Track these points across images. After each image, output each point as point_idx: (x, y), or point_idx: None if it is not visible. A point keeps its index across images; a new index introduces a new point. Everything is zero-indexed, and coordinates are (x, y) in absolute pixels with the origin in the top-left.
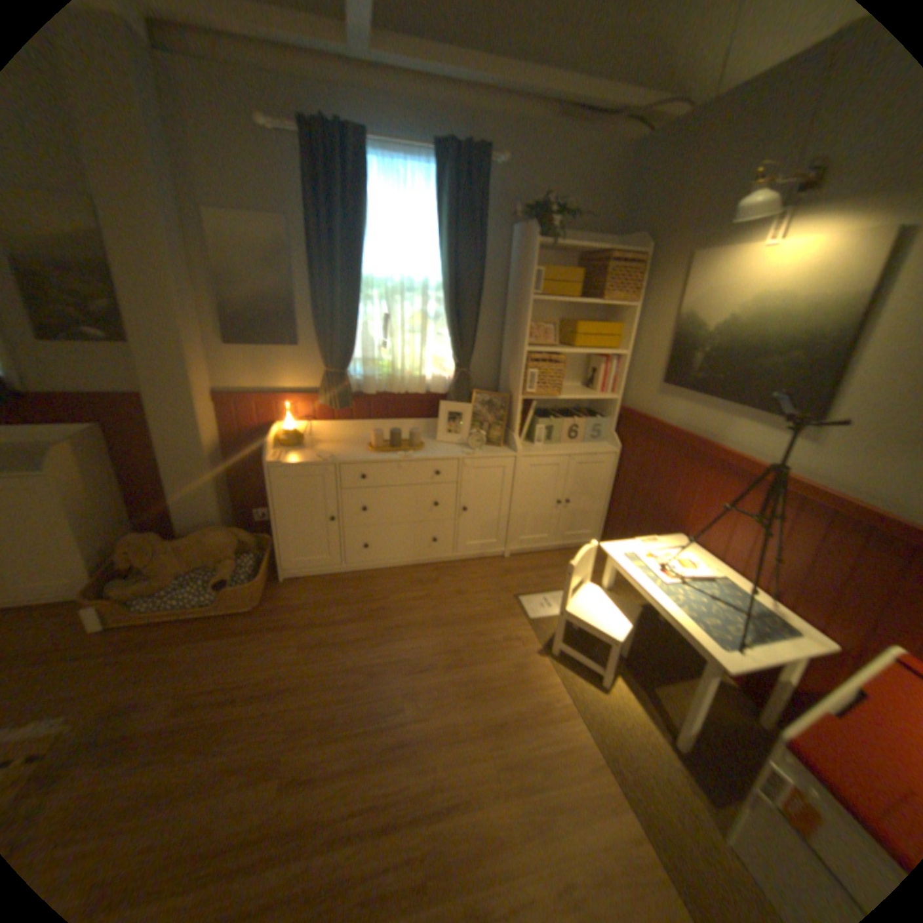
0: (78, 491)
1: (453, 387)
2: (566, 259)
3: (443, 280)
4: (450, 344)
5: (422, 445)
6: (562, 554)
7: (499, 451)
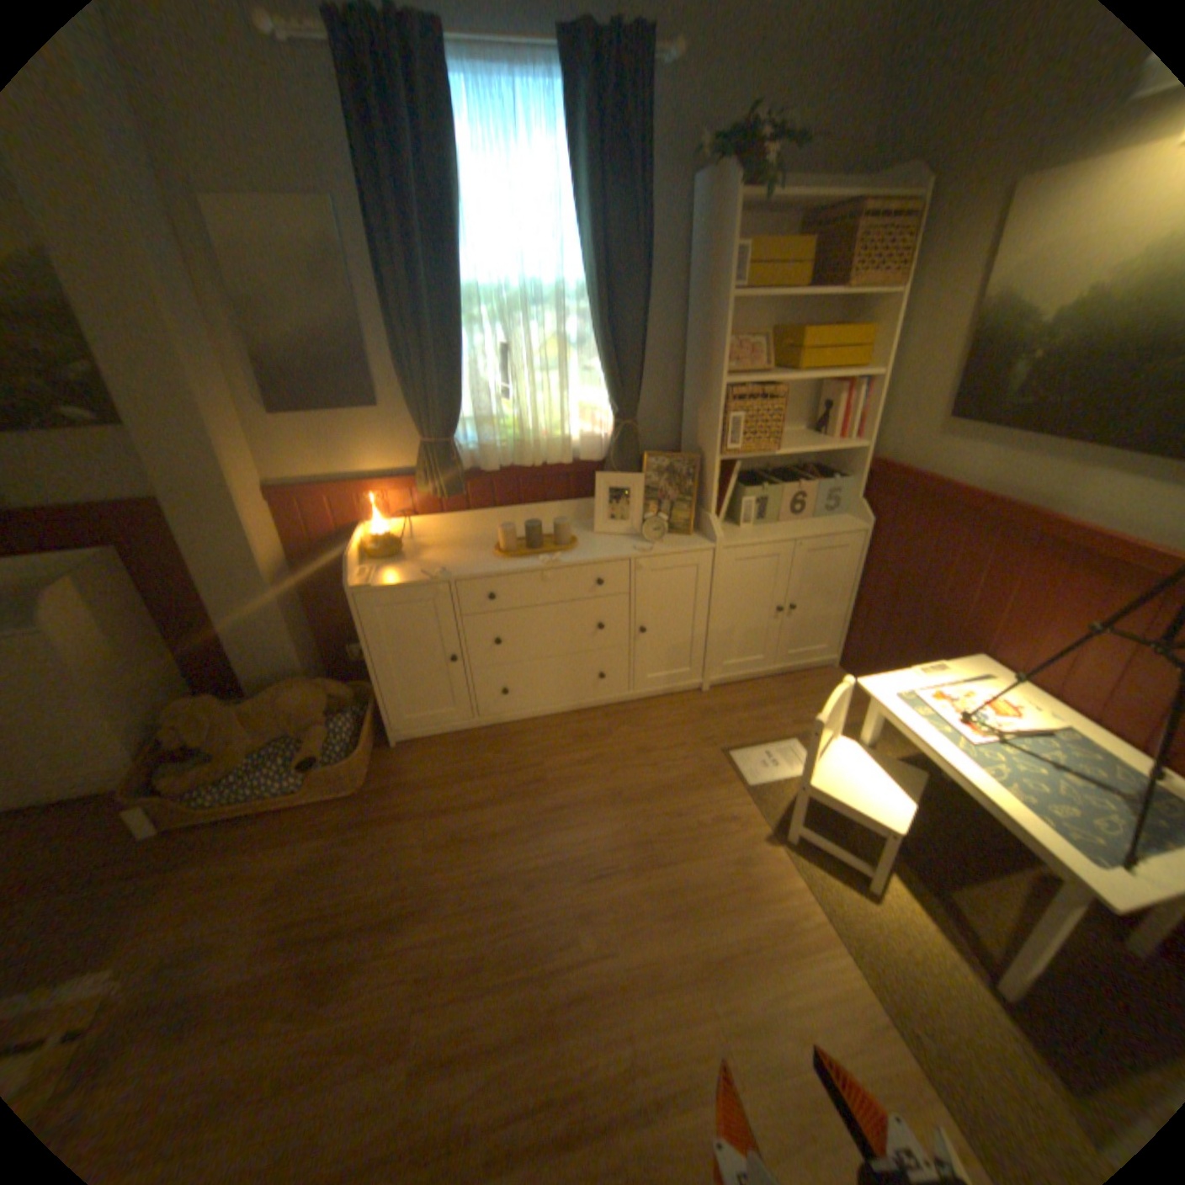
0: (99, 646)
1: (615, 450)
2: (782, 224)
3: (588, 279)
4: (606, 383)
5: (574, 541)
6: (786, 682)
7: (690, 543)
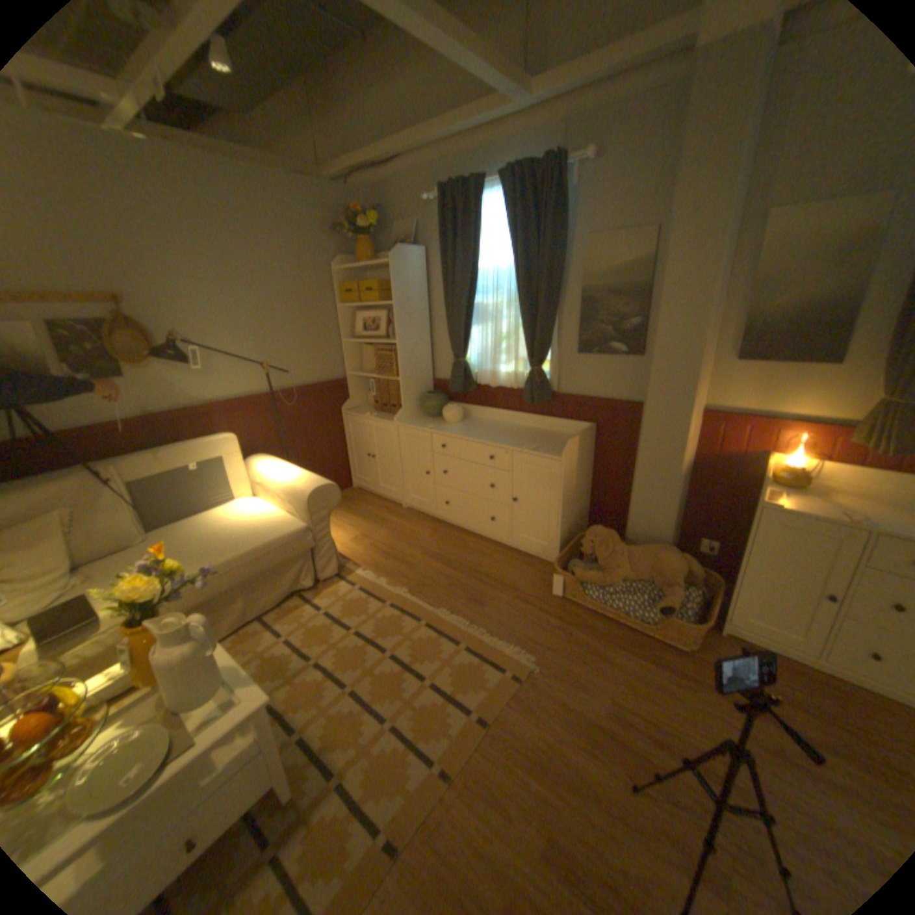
0: (573, 477)
1: None
2: None
3: None
4: None
5: None
6: None
7: None
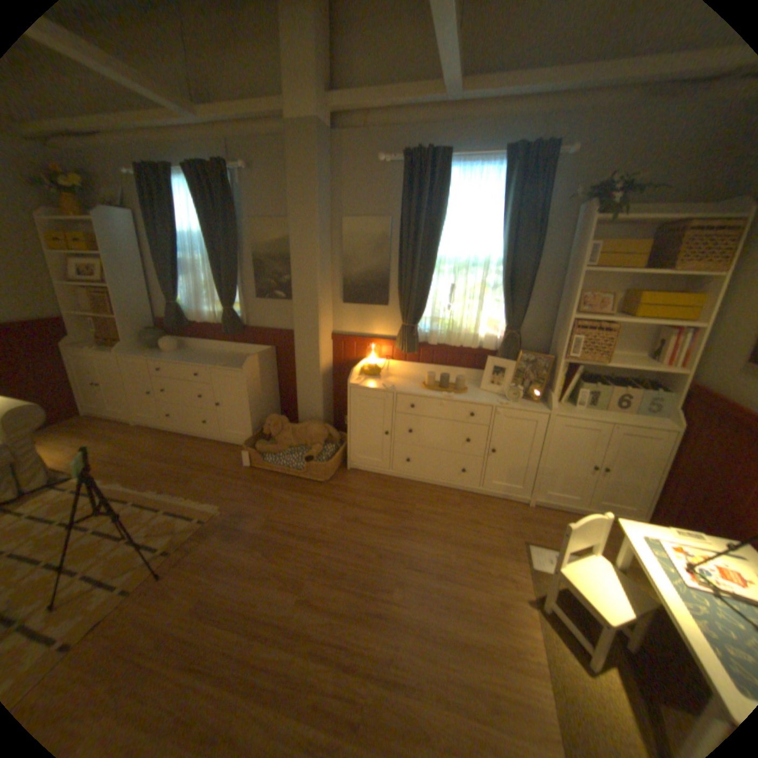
0: (258, 384)
1: (502, 346)
2: (640, 230)
3: (503, 256)
4: (506, 309)
5: (466, 390)
6: None
7: (536, 407)
